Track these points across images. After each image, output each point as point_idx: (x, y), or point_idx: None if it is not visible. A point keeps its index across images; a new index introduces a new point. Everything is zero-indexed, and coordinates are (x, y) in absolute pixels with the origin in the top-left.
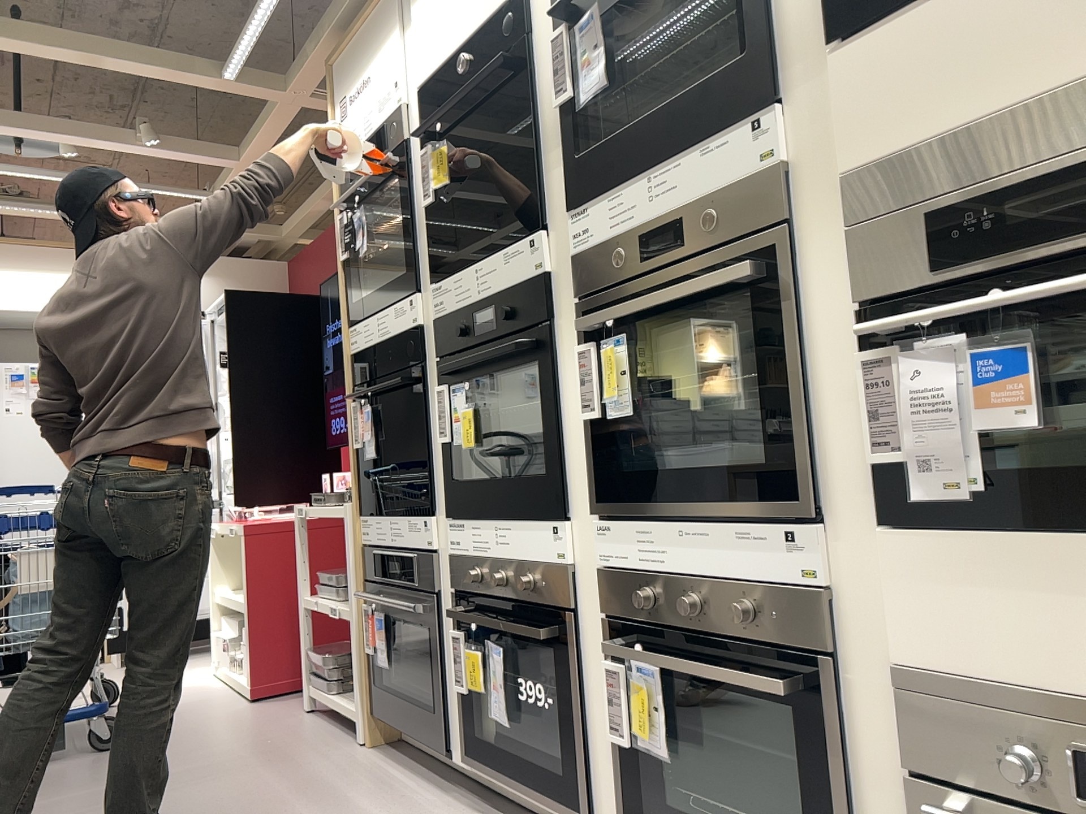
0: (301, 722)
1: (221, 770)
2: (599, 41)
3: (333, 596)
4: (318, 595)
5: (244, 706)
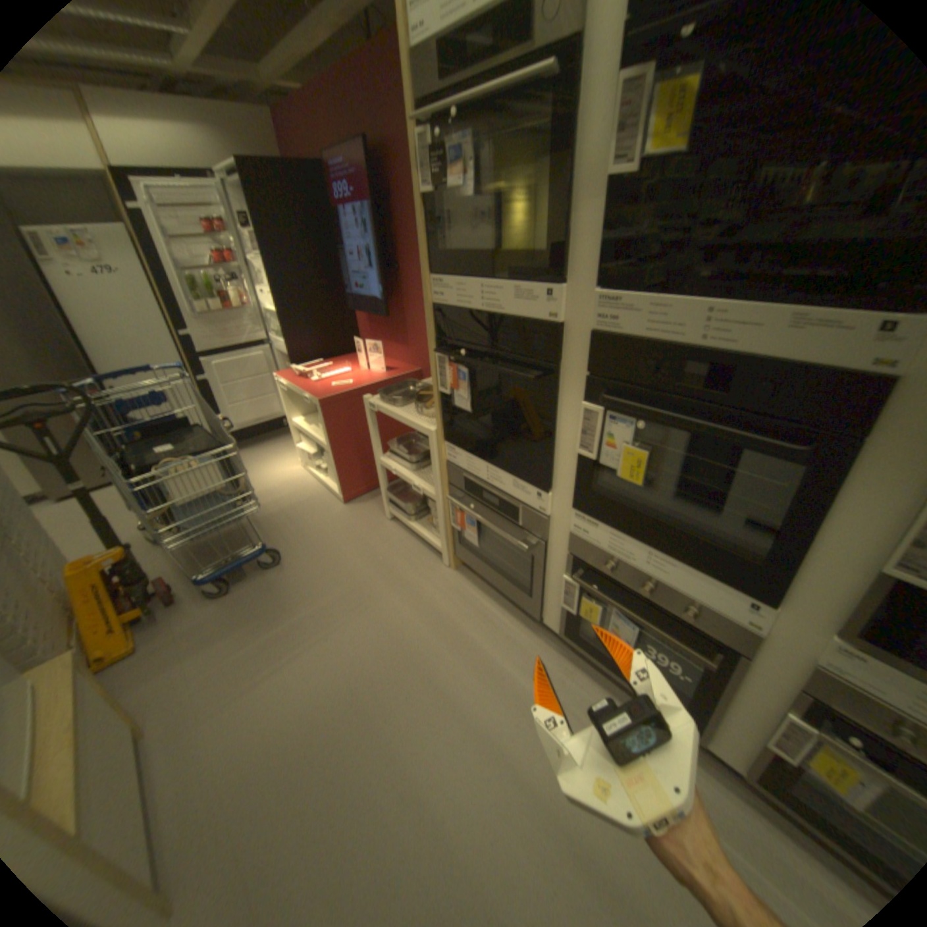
0: (392, 534)
1: (366, 599)
2: None
3: (404, 463)
4: (389, 456)
5: (343, 511)
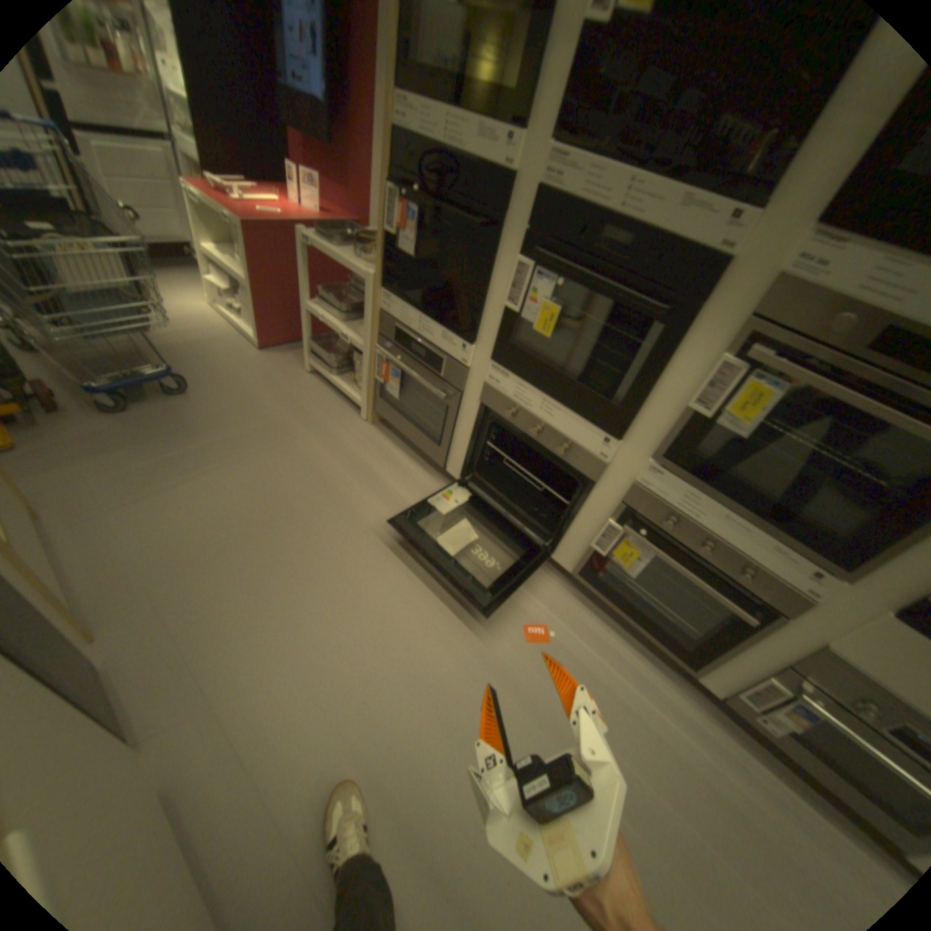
0: (310, 387)
1: (282, 437)
2: None
3: (333, 314)
4: (316, 304)
5: (257, 358)
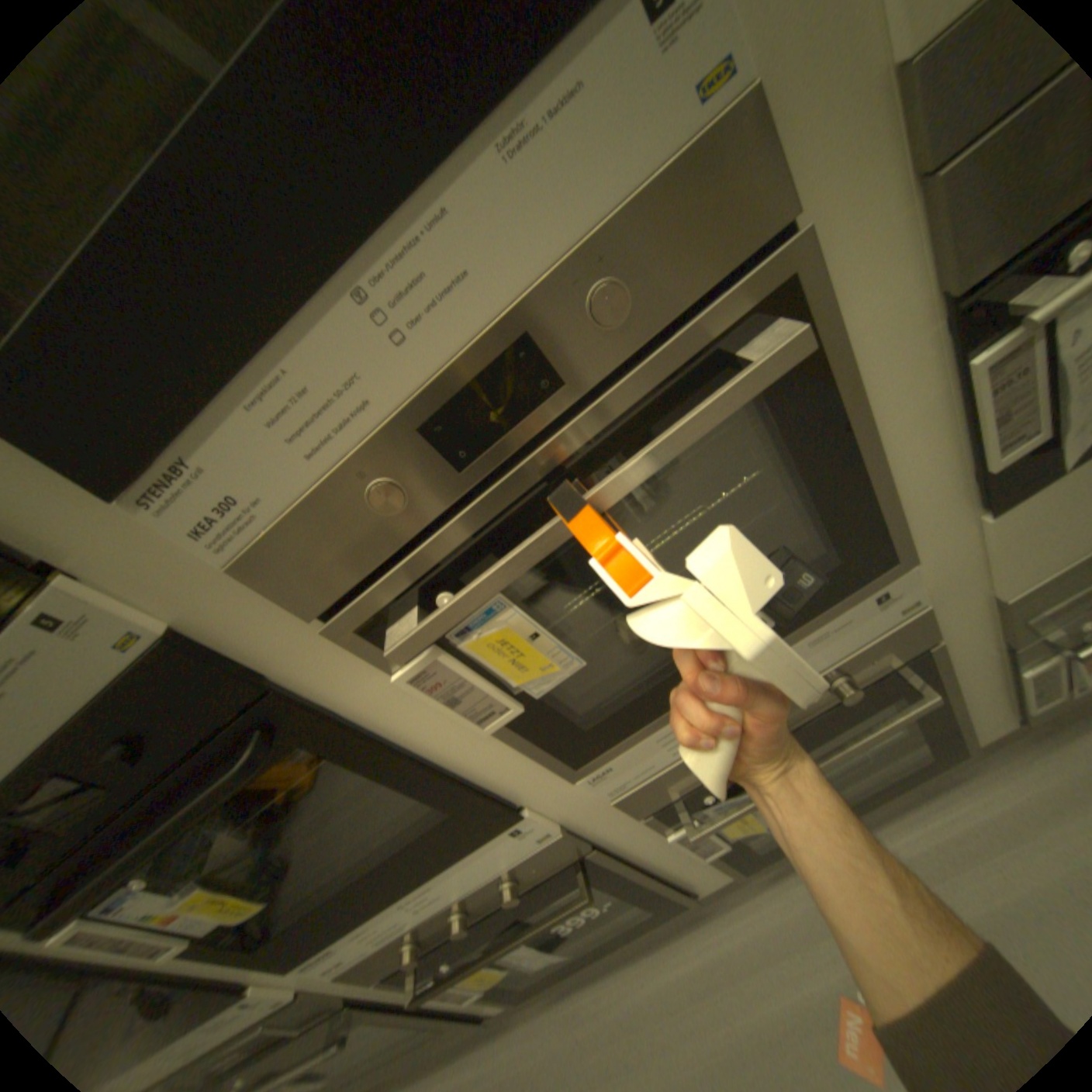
0: None
1: None
2: None
3: None
4: None
5: None
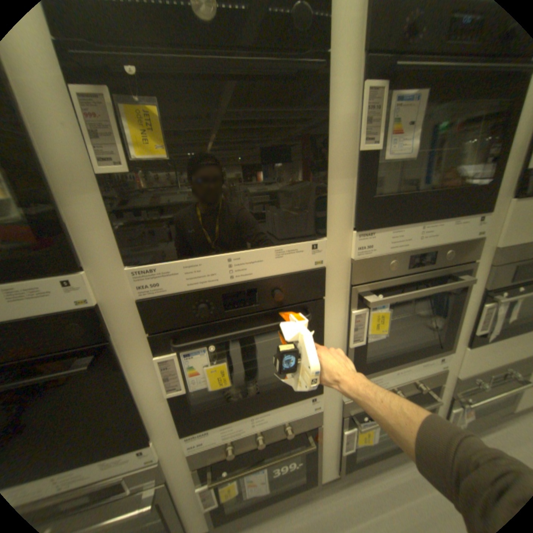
0: None
1: None
2: (421, 120)
3: None
4: None
5: None
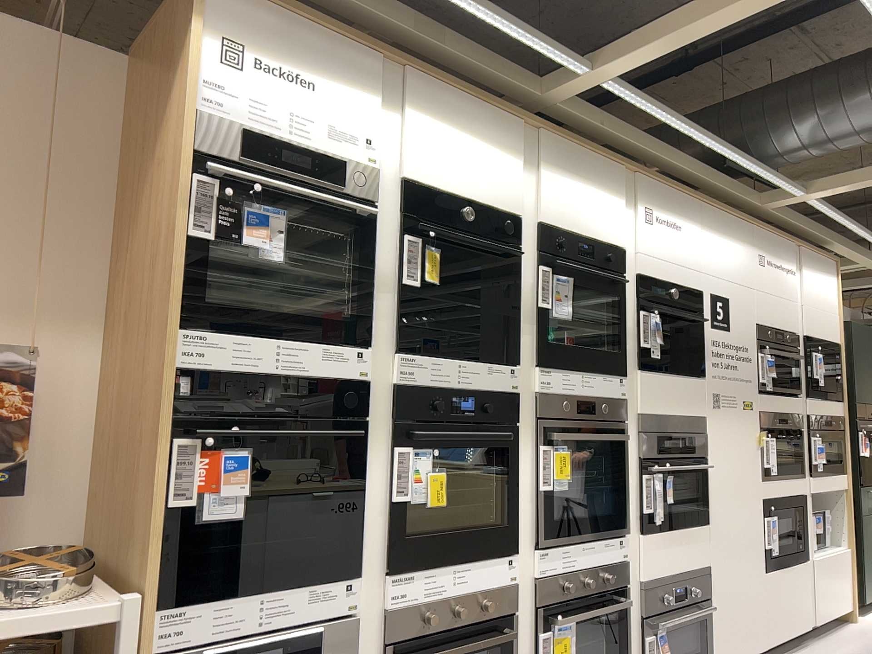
0: None
1: None
2: (565, 297)
3: None
4: None
5: None
